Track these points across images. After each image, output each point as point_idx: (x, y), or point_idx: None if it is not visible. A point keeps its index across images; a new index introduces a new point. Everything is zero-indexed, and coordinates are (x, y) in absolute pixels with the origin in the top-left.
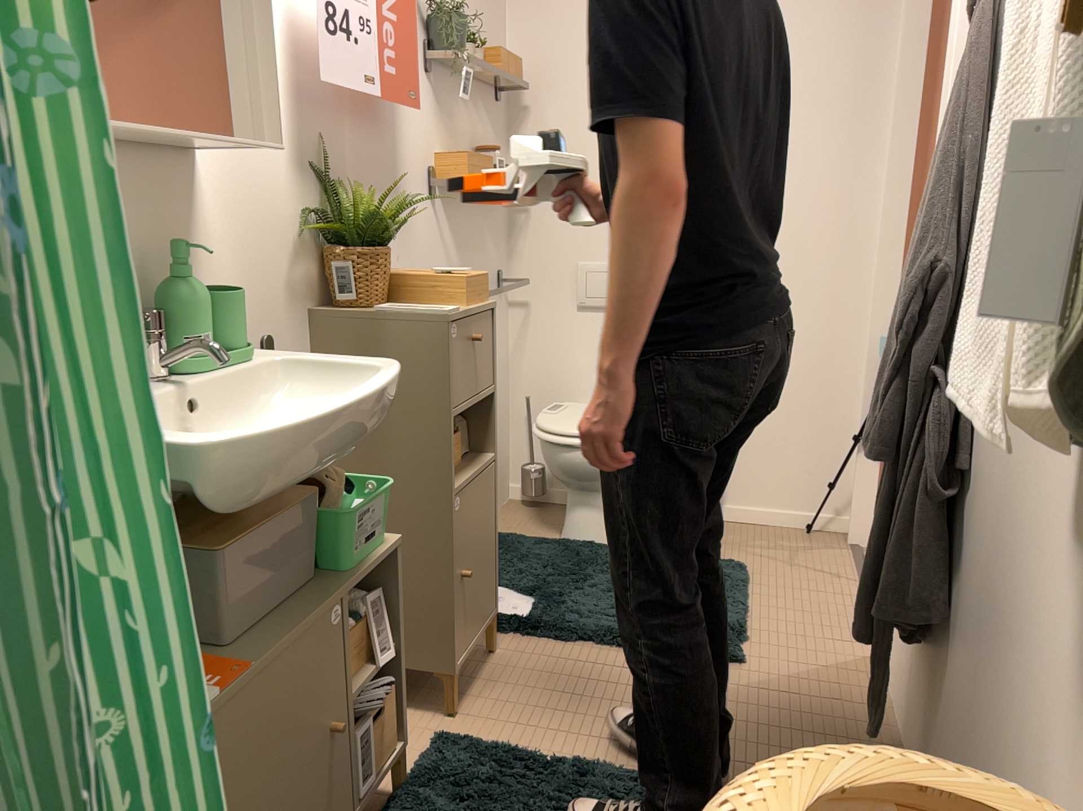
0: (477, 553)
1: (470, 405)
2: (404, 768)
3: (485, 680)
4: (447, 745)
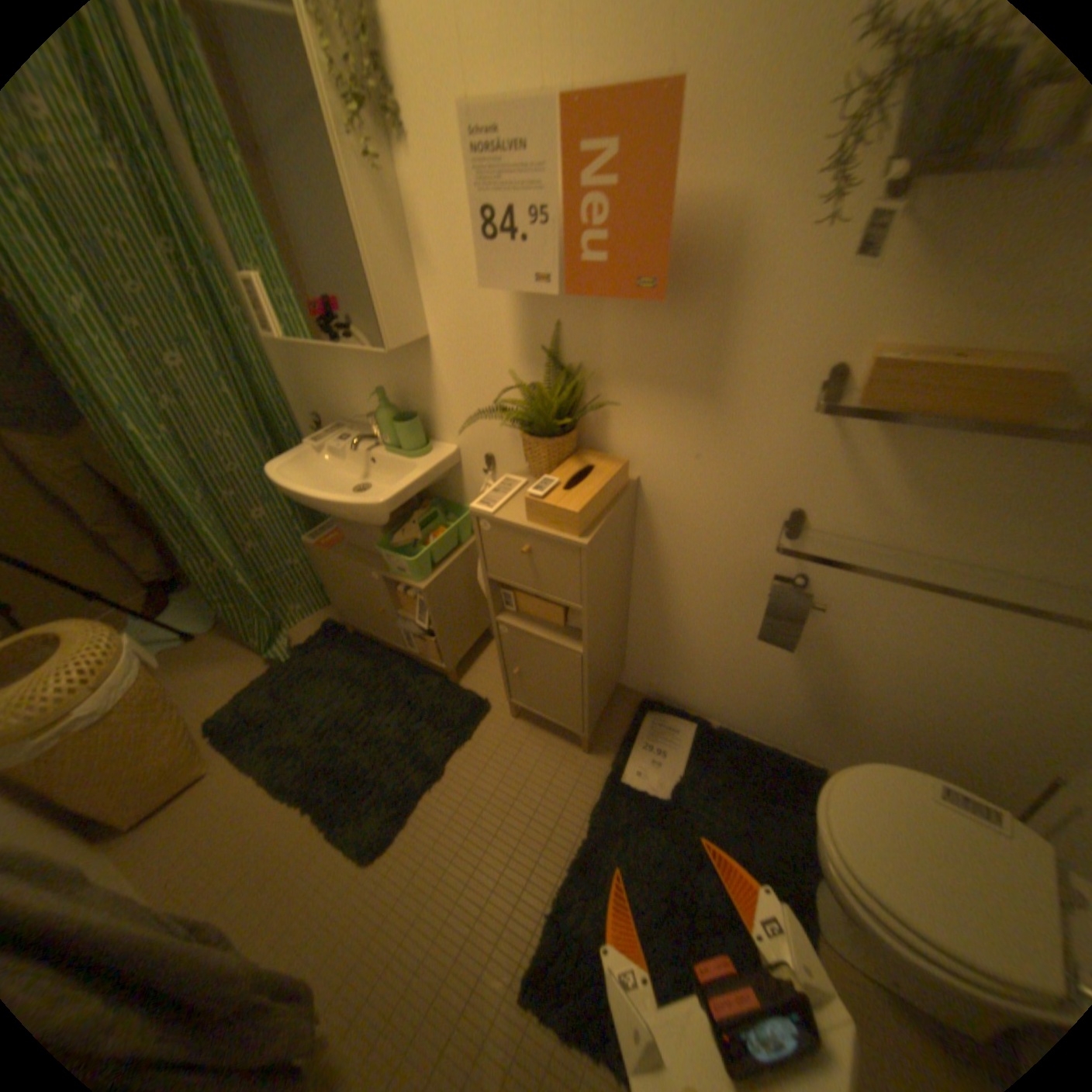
0: (540, 677)
1: (520, 588)
2: (458, 682)
3: (547, 739)
4: (470, 703)
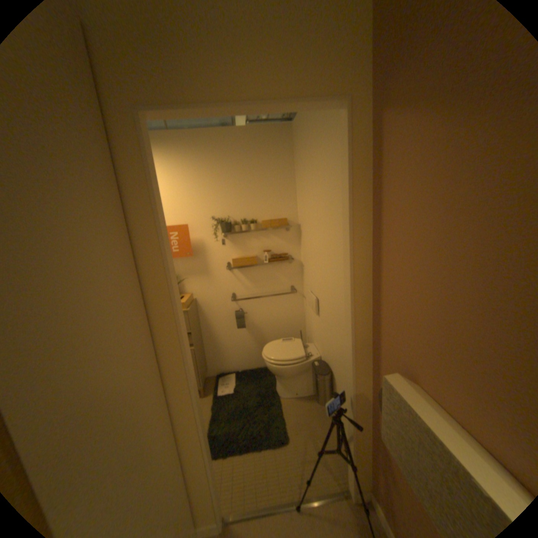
0: None
1: None
2: None
3: None
4: None
